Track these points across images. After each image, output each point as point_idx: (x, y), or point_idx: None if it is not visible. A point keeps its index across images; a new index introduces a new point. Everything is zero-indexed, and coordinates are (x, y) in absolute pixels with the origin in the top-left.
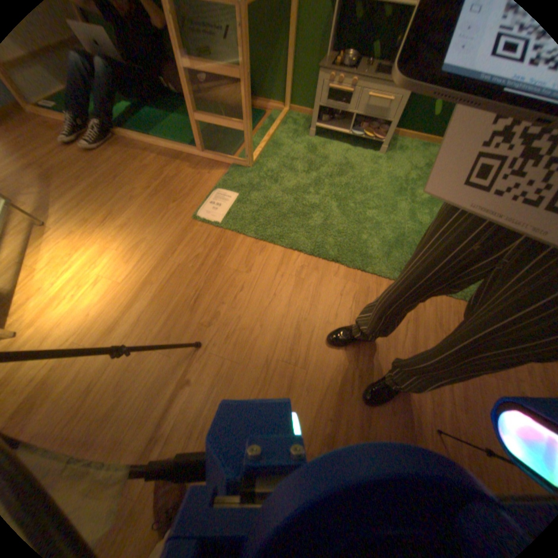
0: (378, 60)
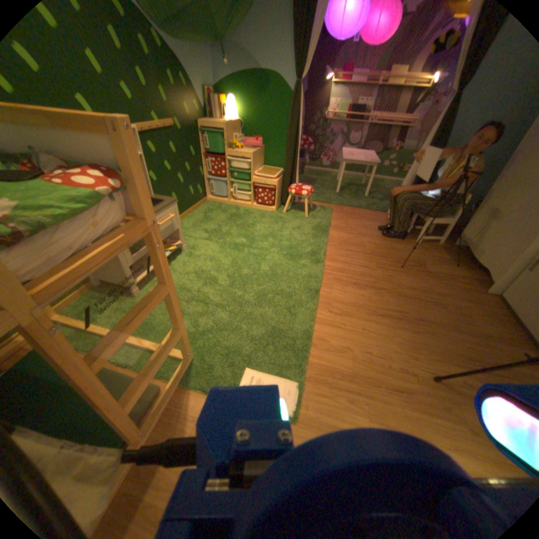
0: None
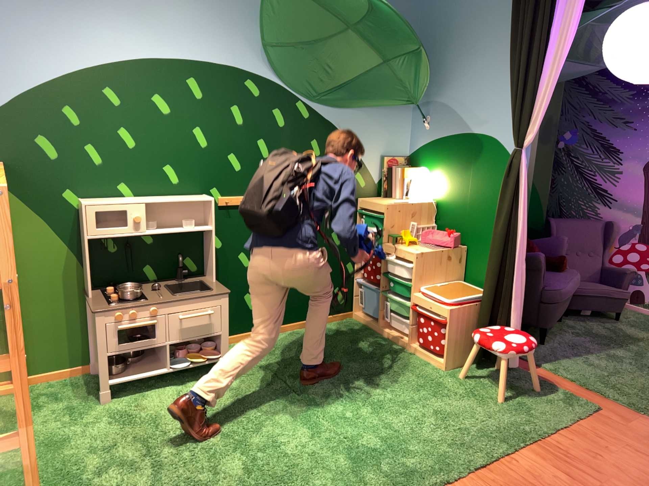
0: (164, 281)
